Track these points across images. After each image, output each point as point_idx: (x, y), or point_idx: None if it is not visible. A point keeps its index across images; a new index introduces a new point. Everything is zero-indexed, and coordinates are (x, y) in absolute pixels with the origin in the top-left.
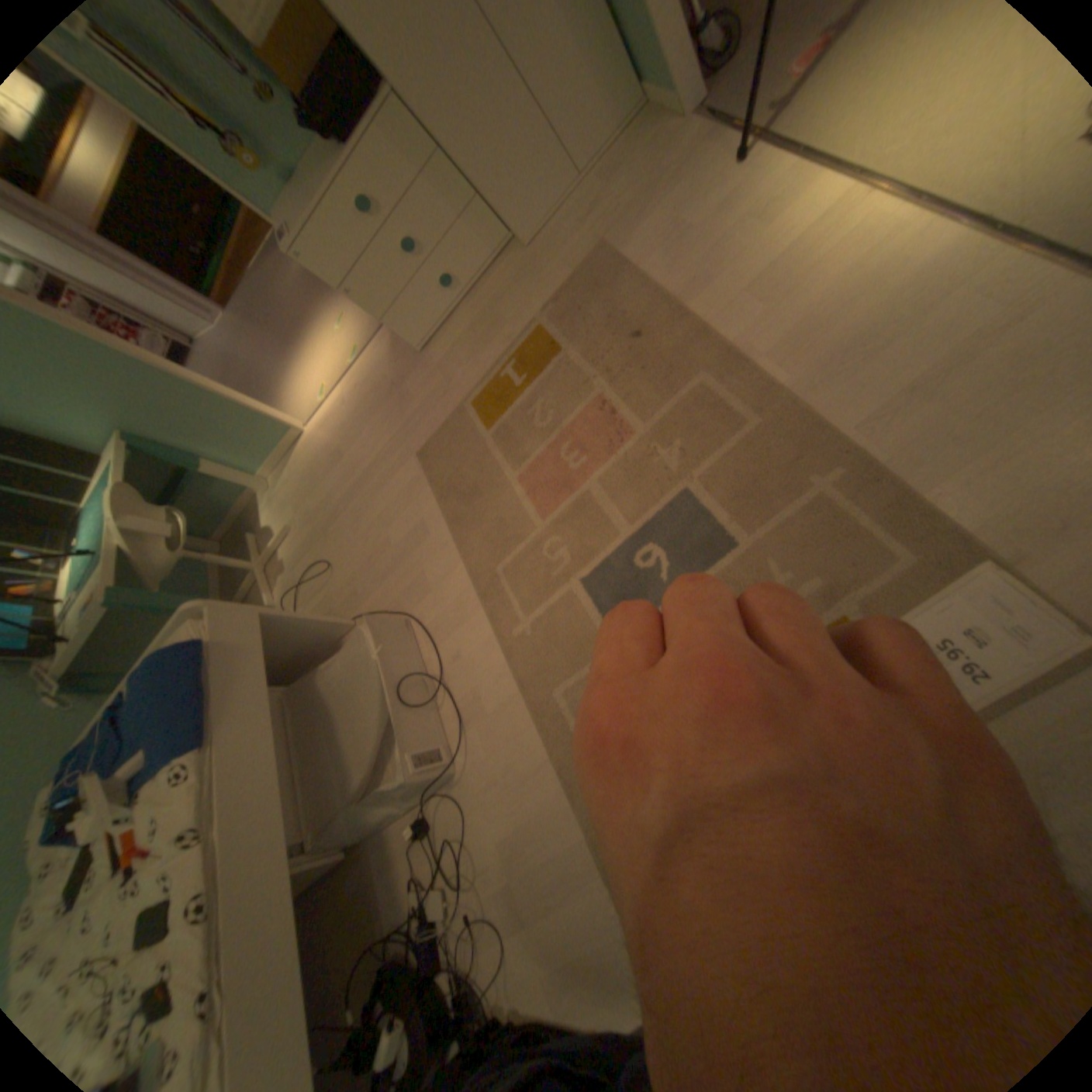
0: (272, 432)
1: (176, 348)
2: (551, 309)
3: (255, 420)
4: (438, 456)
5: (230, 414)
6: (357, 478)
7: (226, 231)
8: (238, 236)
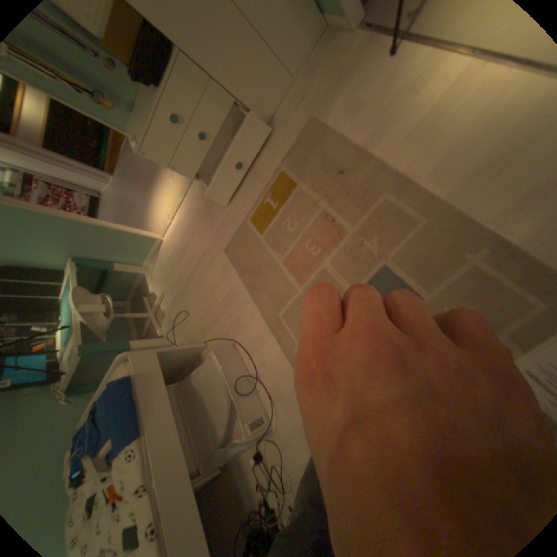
0: (147, 242)
1: (92, 198)
2: (287, 160)
3: (137, 238)
4: (236, 251)
5: (124, 238)
6: (194, 264)
7: (106, 132)
8: (112, 134)
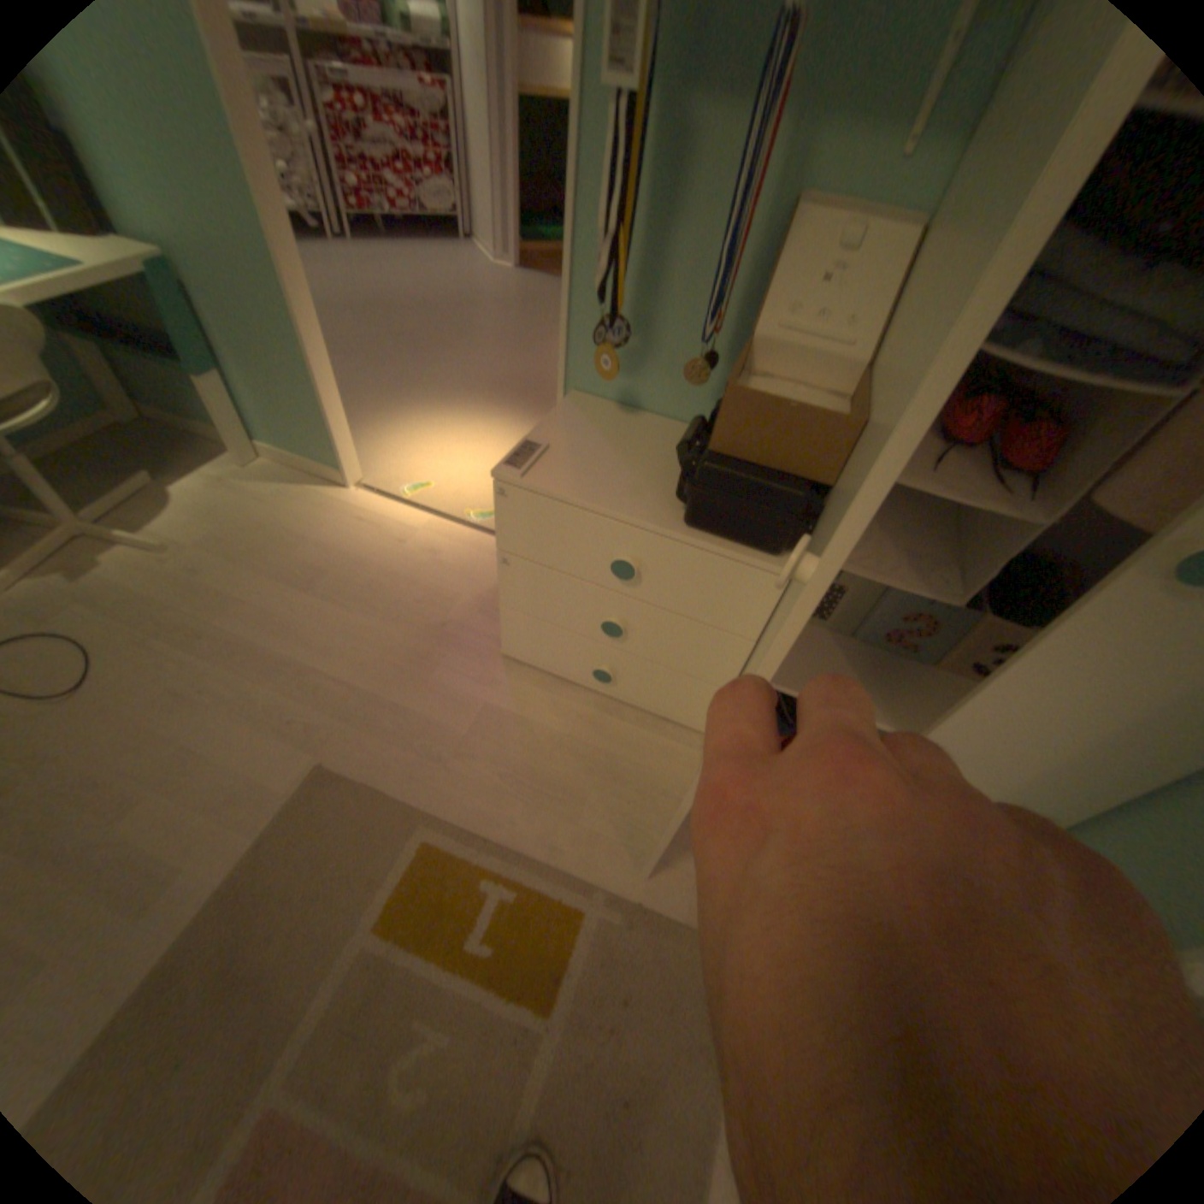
0: (321, 456)
1: (455, 227)
2: (614, 932)
3: (318, 431)
4: (311, 839)
5: (302, 400)
6: (265, 656)
7: None
8: None
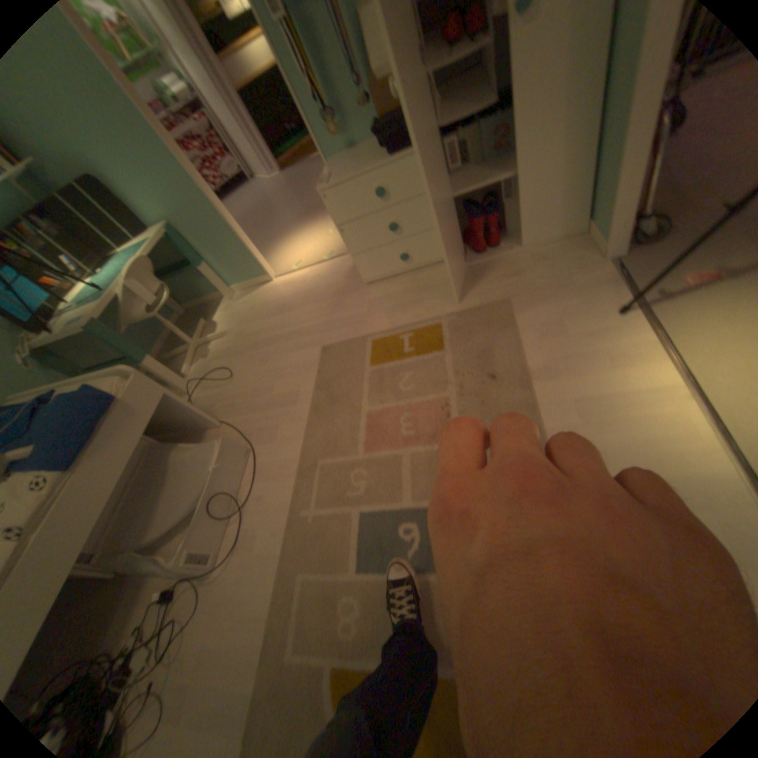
0: (254, 271)
1: (240, 175)
2: (453, 319)
3: (247, 259)
4: (332, 360)
5: (235, 248)
6: (281, 334)
7: None
8: None
